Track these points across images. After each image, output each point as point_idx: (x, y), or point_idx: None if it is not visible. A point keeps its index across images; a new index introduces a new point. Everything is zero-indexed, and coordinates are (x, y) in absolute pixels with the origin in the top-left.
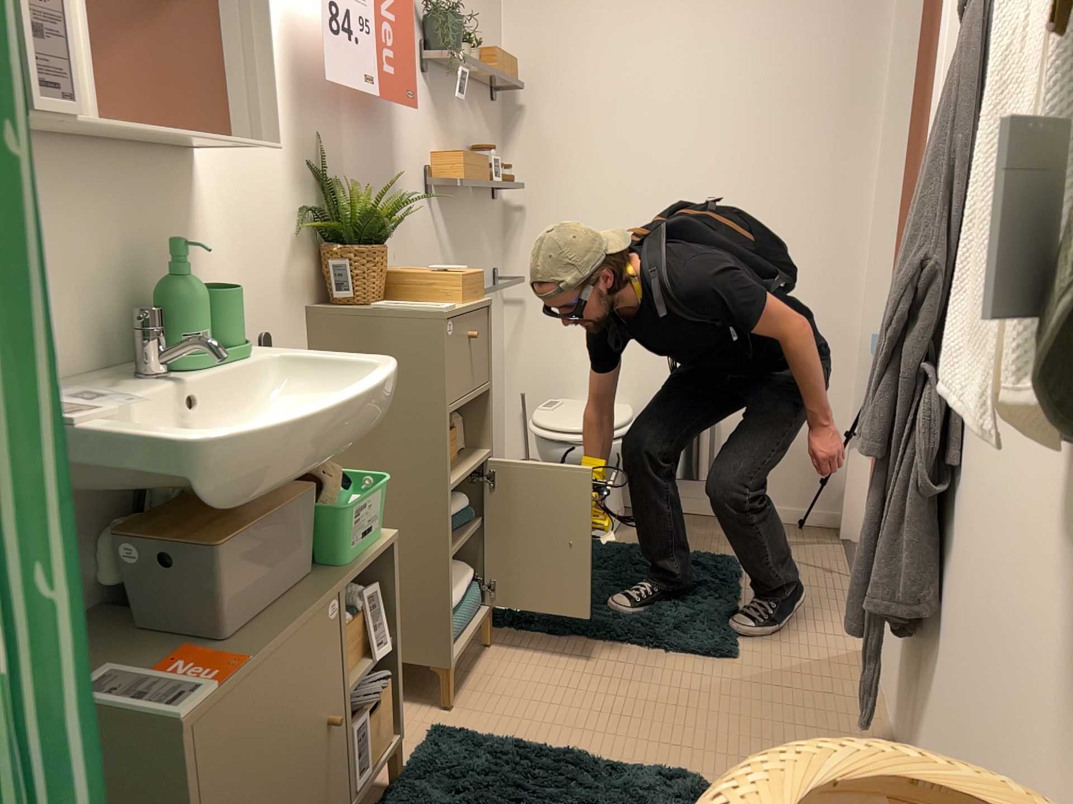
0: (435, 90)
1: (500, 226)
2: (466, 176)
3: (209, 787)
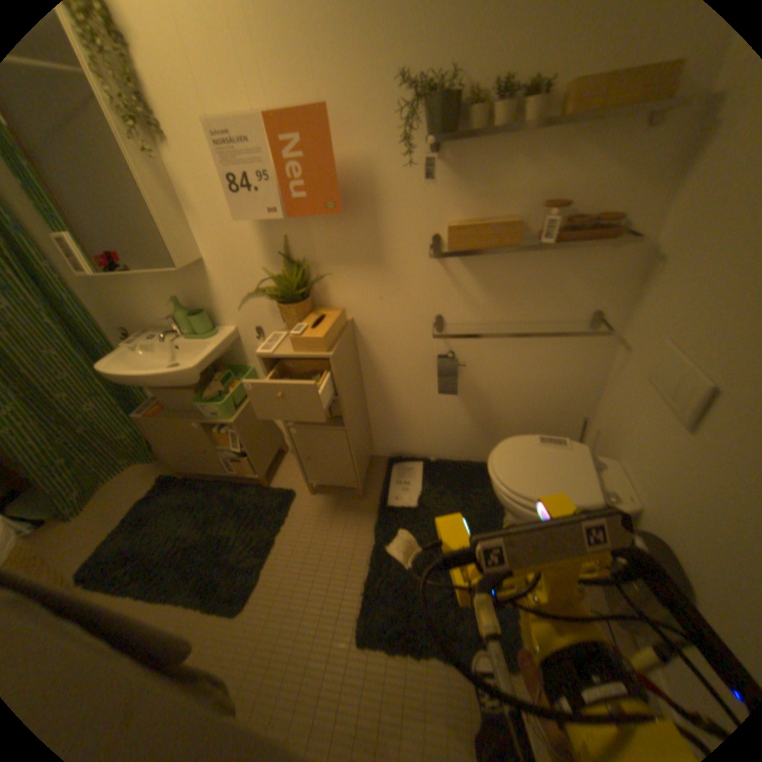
0: (459, 159)
1: (632, 271)
2: (451, 246)
3: (146, 433)
